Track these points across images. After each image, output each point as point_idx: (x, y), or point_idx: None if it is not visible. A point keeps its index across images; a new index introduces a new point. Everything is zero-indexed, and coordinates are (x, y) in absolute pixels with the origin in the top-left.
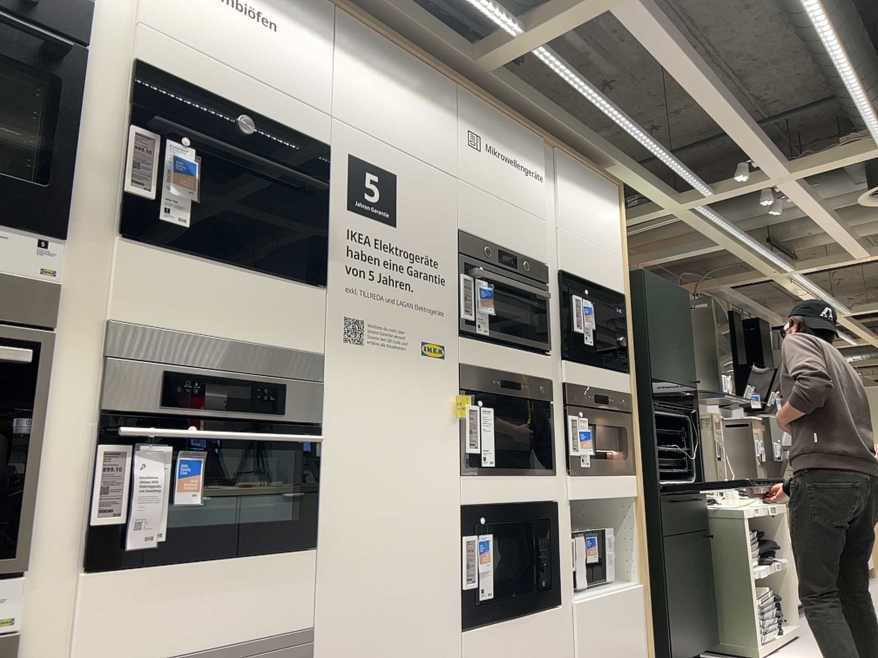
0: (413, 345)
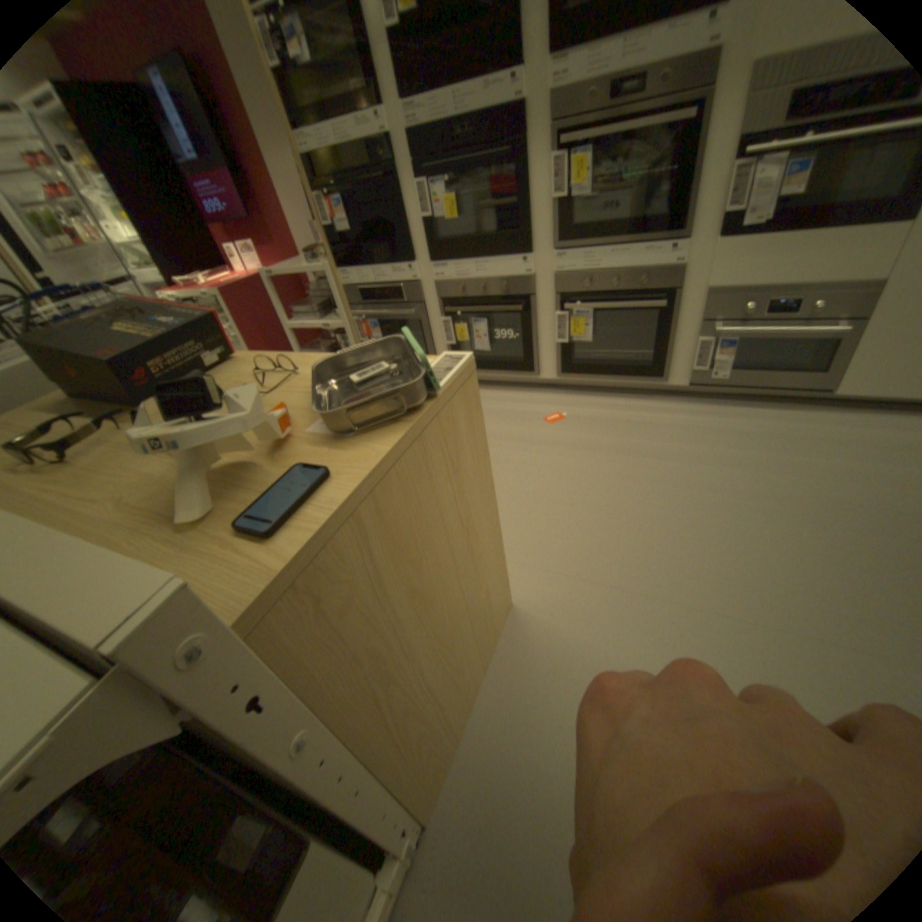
0: None
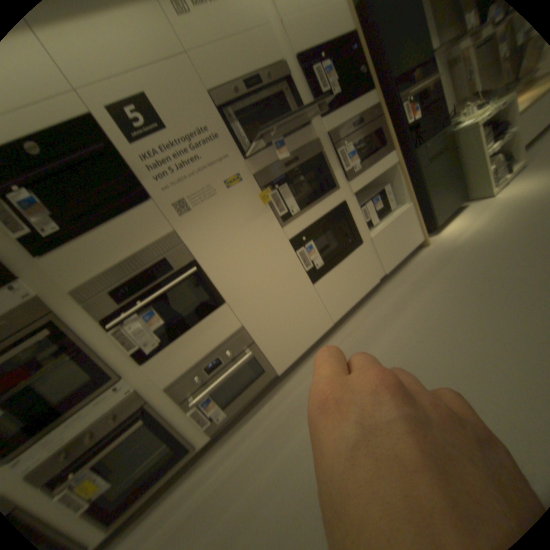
0: (219, 187)
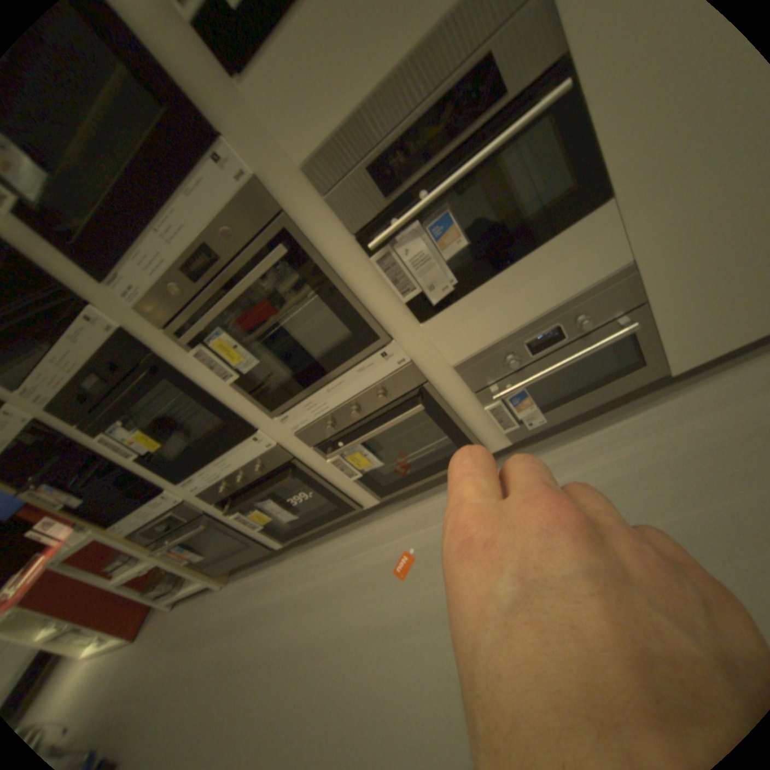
0: None
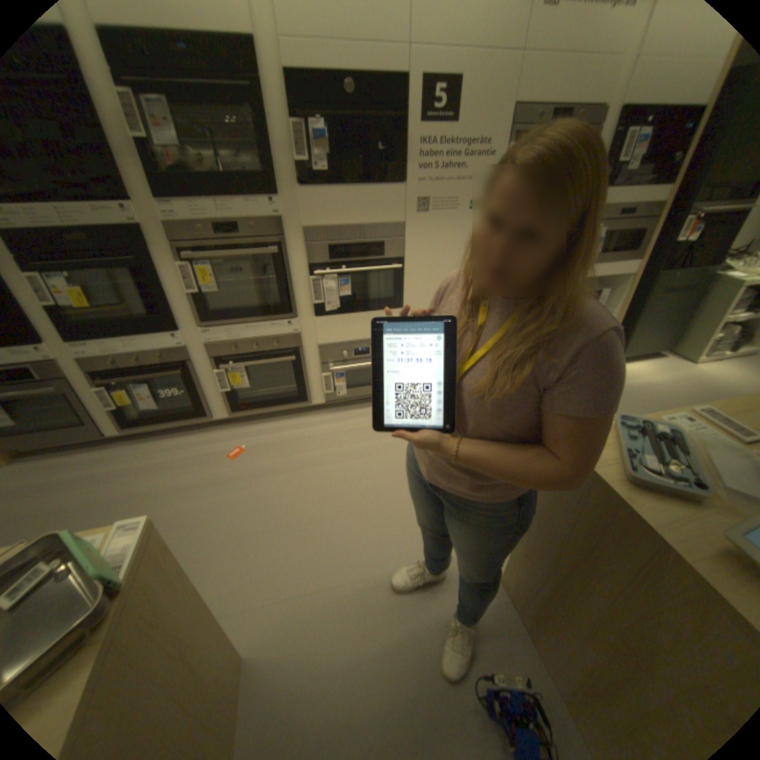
0: (462, 205)
